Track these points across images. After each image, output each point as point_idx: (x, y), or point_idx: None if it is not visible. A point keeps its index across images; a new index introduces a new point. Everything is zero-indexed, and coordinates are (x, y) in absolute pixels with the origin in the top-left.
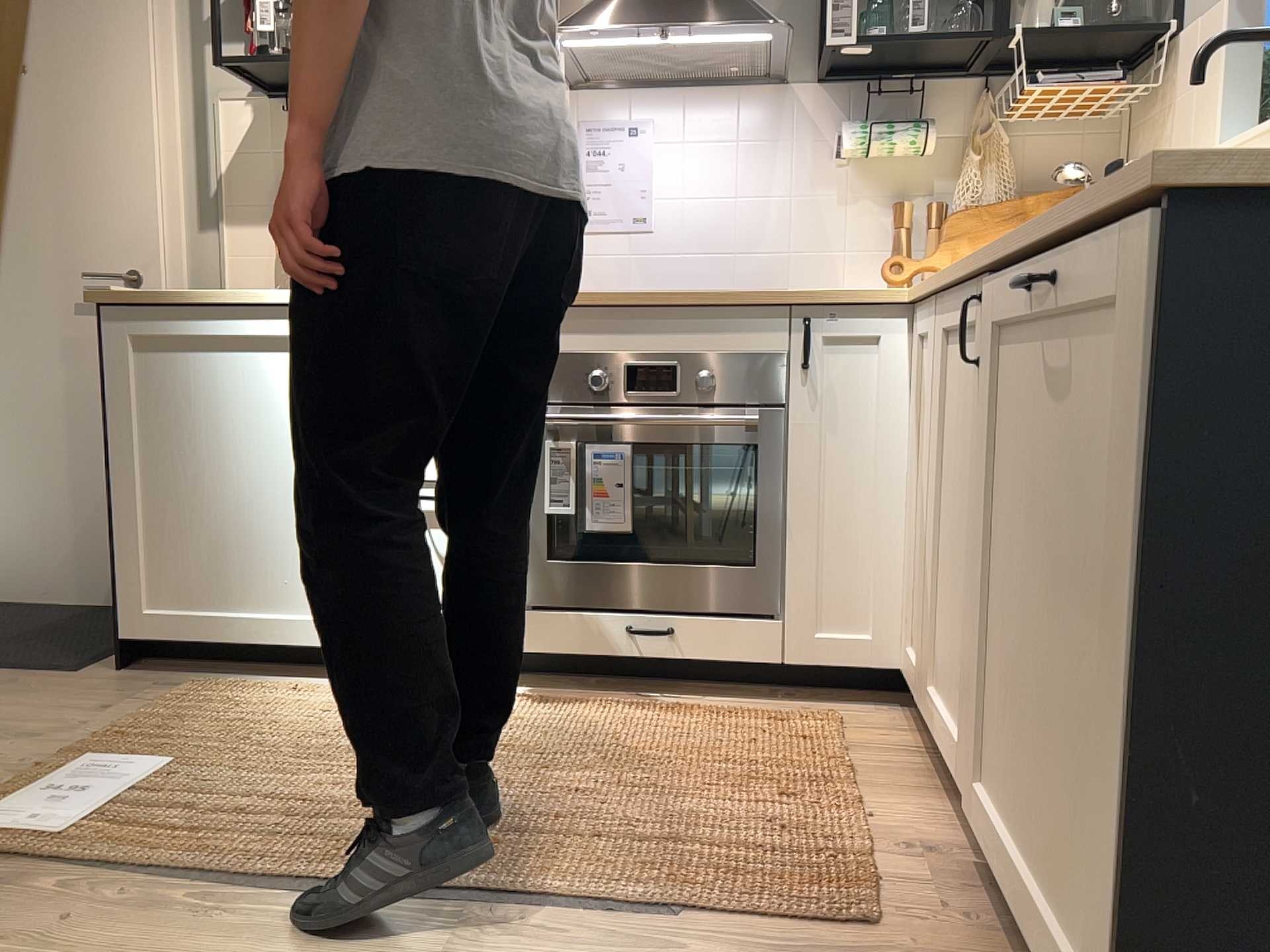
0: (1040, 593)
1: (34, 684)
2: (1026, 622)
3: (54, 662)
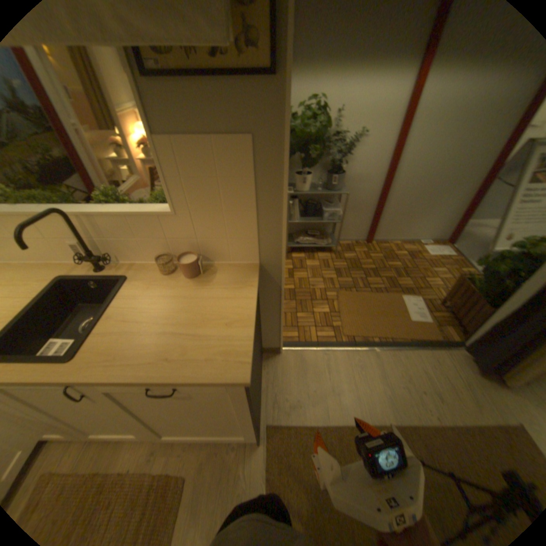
0: (175, 417)
1: None
2: (168, 421)
3: None
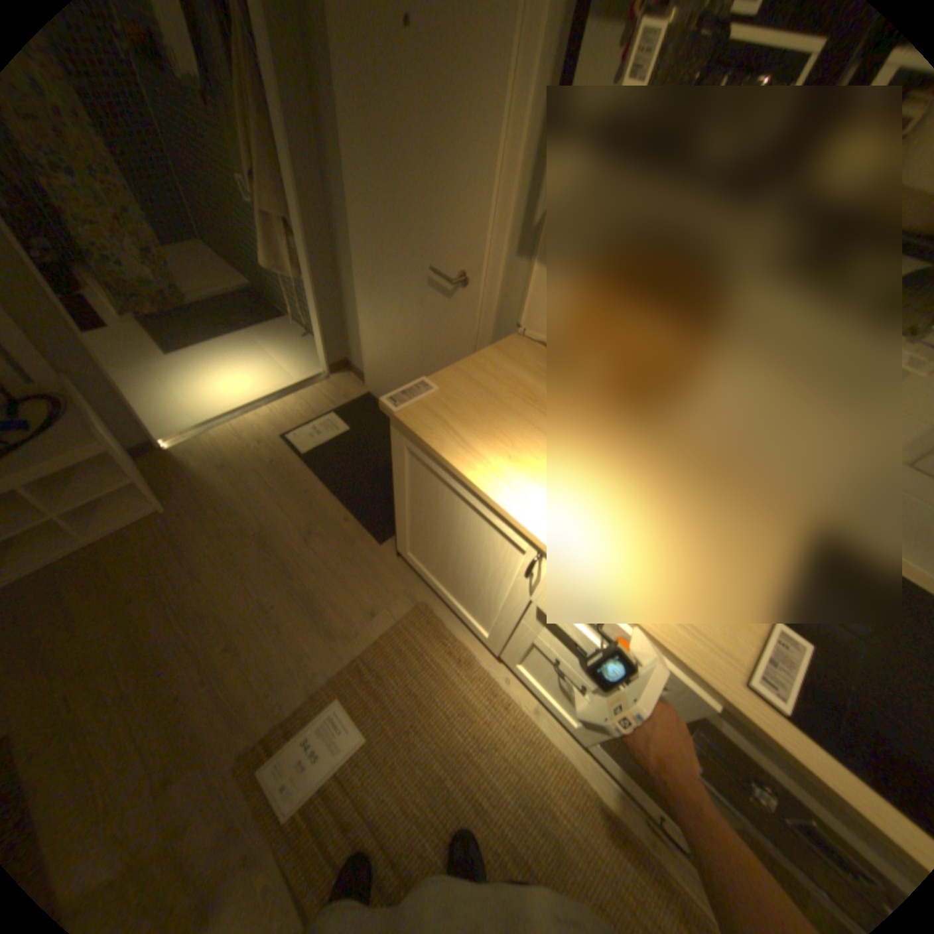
0: None
1: (360, 549)
2: None
3: (377, 523)
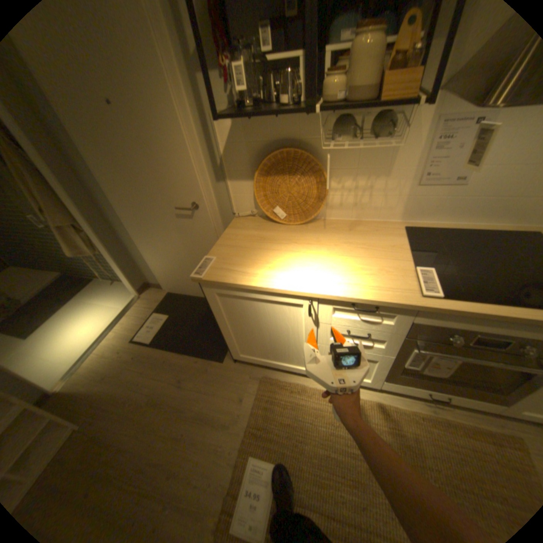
0: None
1: (212, 371)
2: None
3: (213, 353)
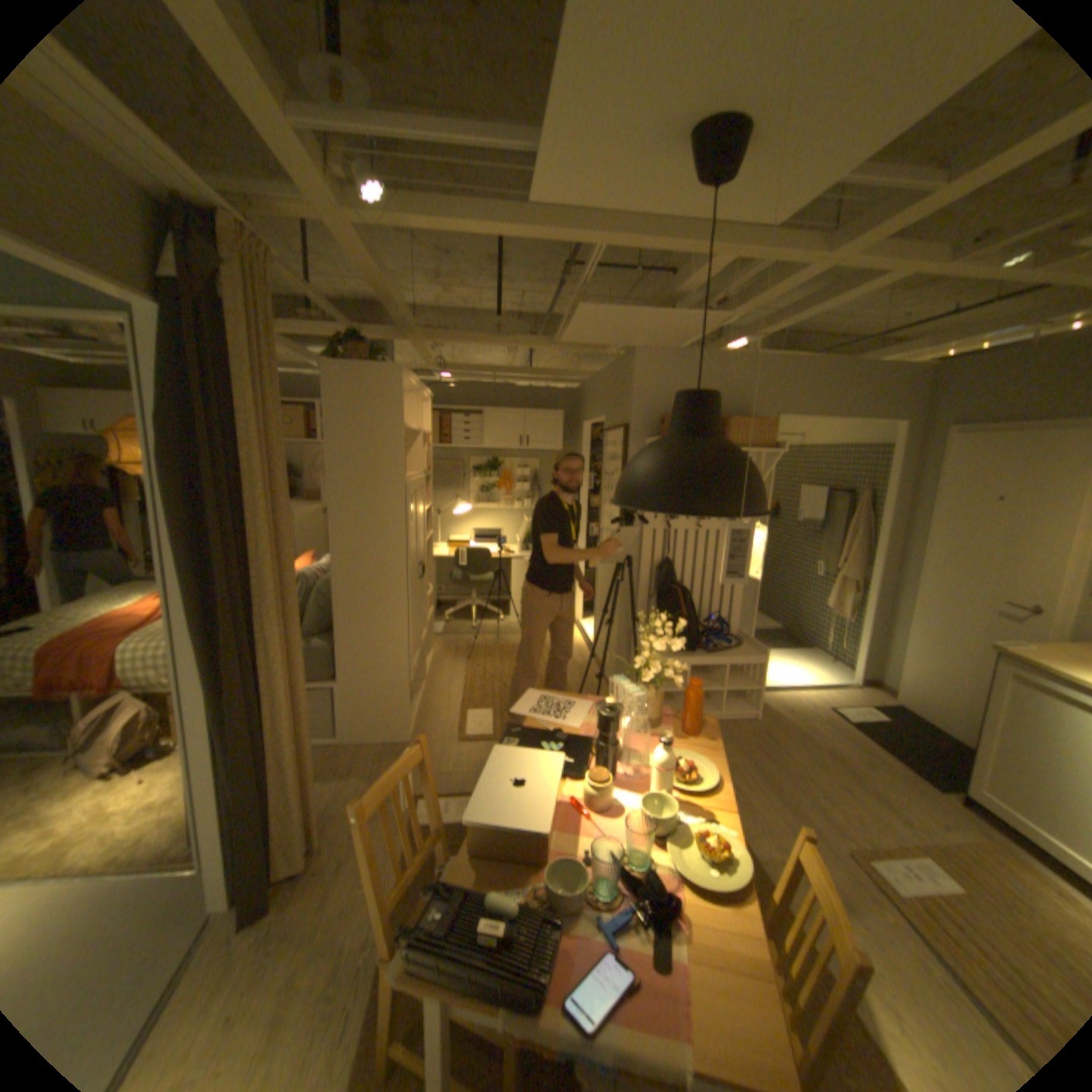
0: None
1: (923, 789)
2: None
3: (936, 781)
